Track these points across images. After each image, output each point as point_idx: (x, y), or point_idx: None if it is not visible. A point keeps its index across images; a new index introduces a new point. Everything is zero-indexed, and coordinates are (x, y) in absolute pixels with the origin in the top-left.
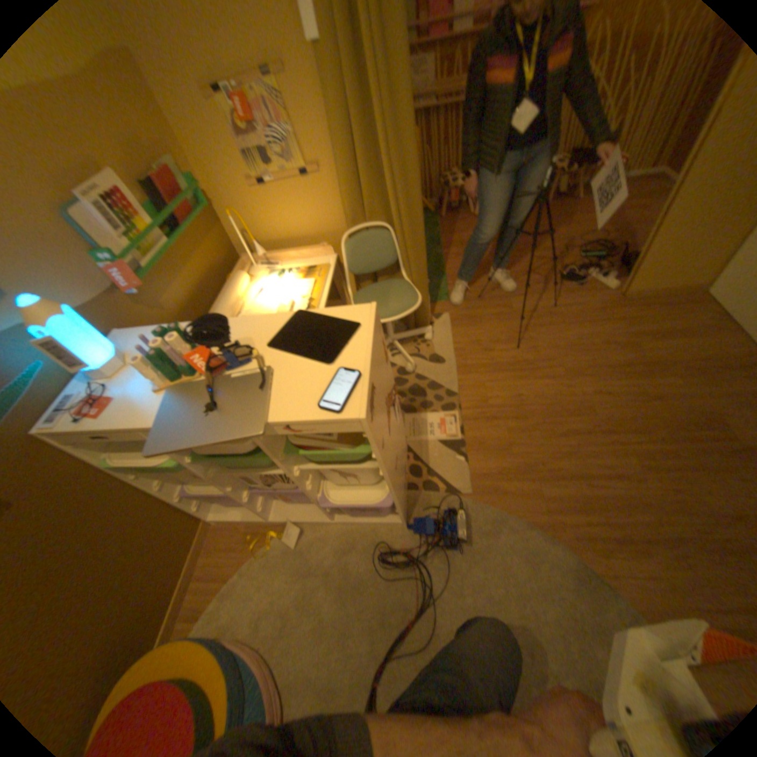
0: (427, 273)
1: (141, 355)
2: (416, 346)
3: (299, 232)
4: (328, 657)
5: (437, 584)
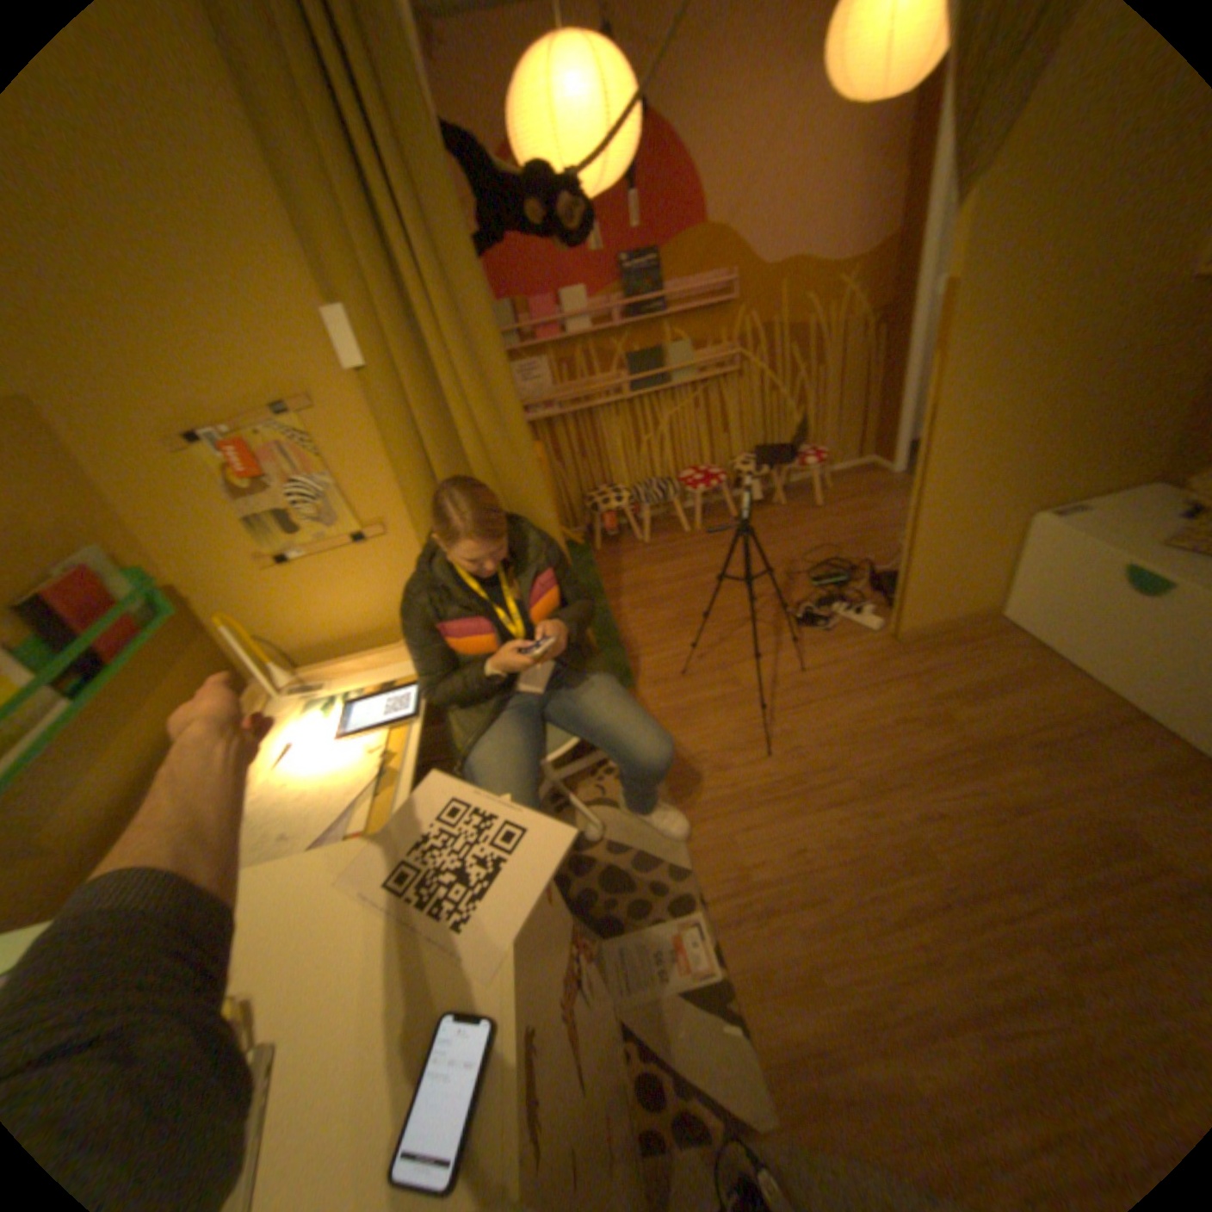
0: None
1: None
2: (598, 784)
3: (361, 626)
4: None
5: None
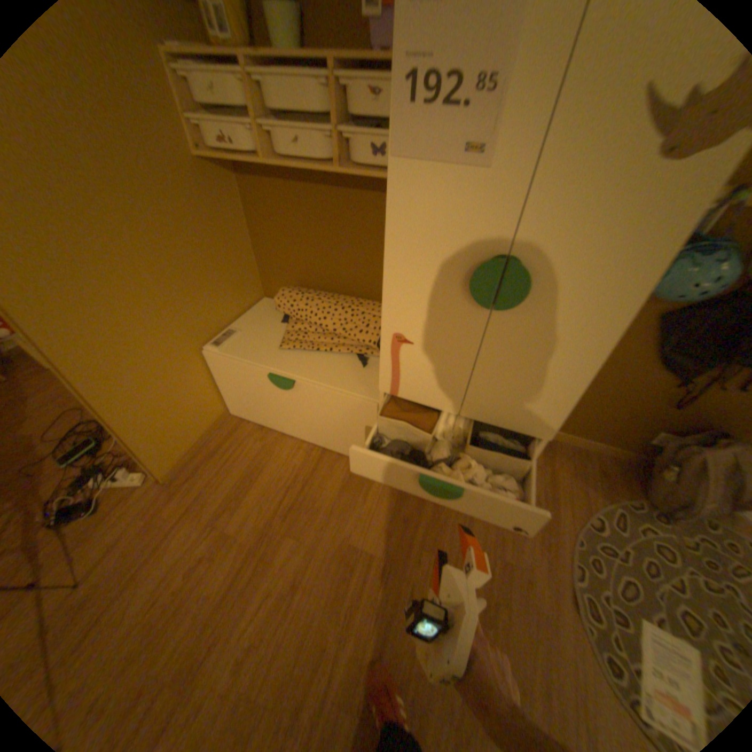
0: None
1: None
2: None
3: None
4: None
5: None
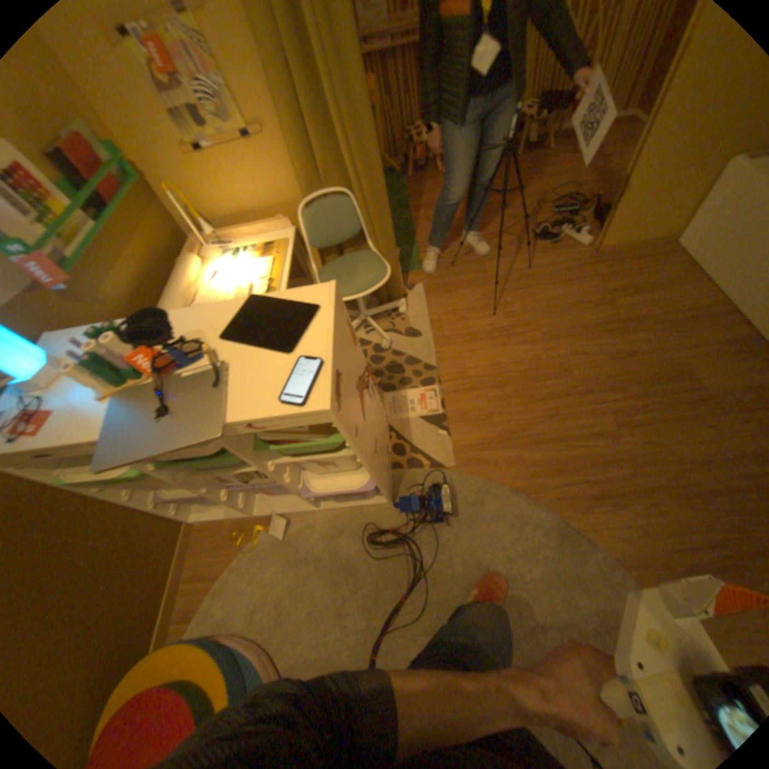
0: (397, 241)
1: (79, 360)
2: (391, 322)
3: (250, 204)
4: (325, 639)
5: (426, 557)
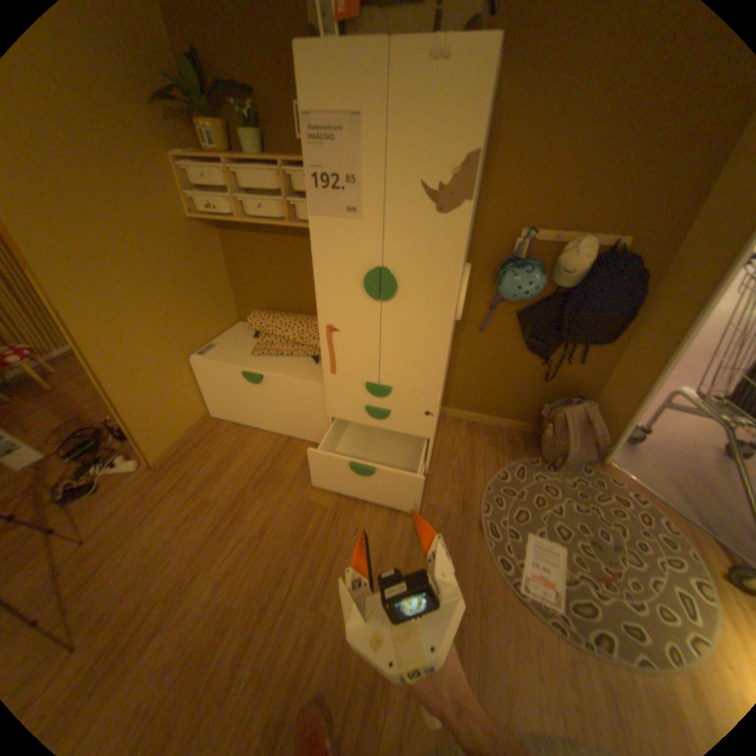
0: None
1: None
2: None
3: None
4: None
5: None
